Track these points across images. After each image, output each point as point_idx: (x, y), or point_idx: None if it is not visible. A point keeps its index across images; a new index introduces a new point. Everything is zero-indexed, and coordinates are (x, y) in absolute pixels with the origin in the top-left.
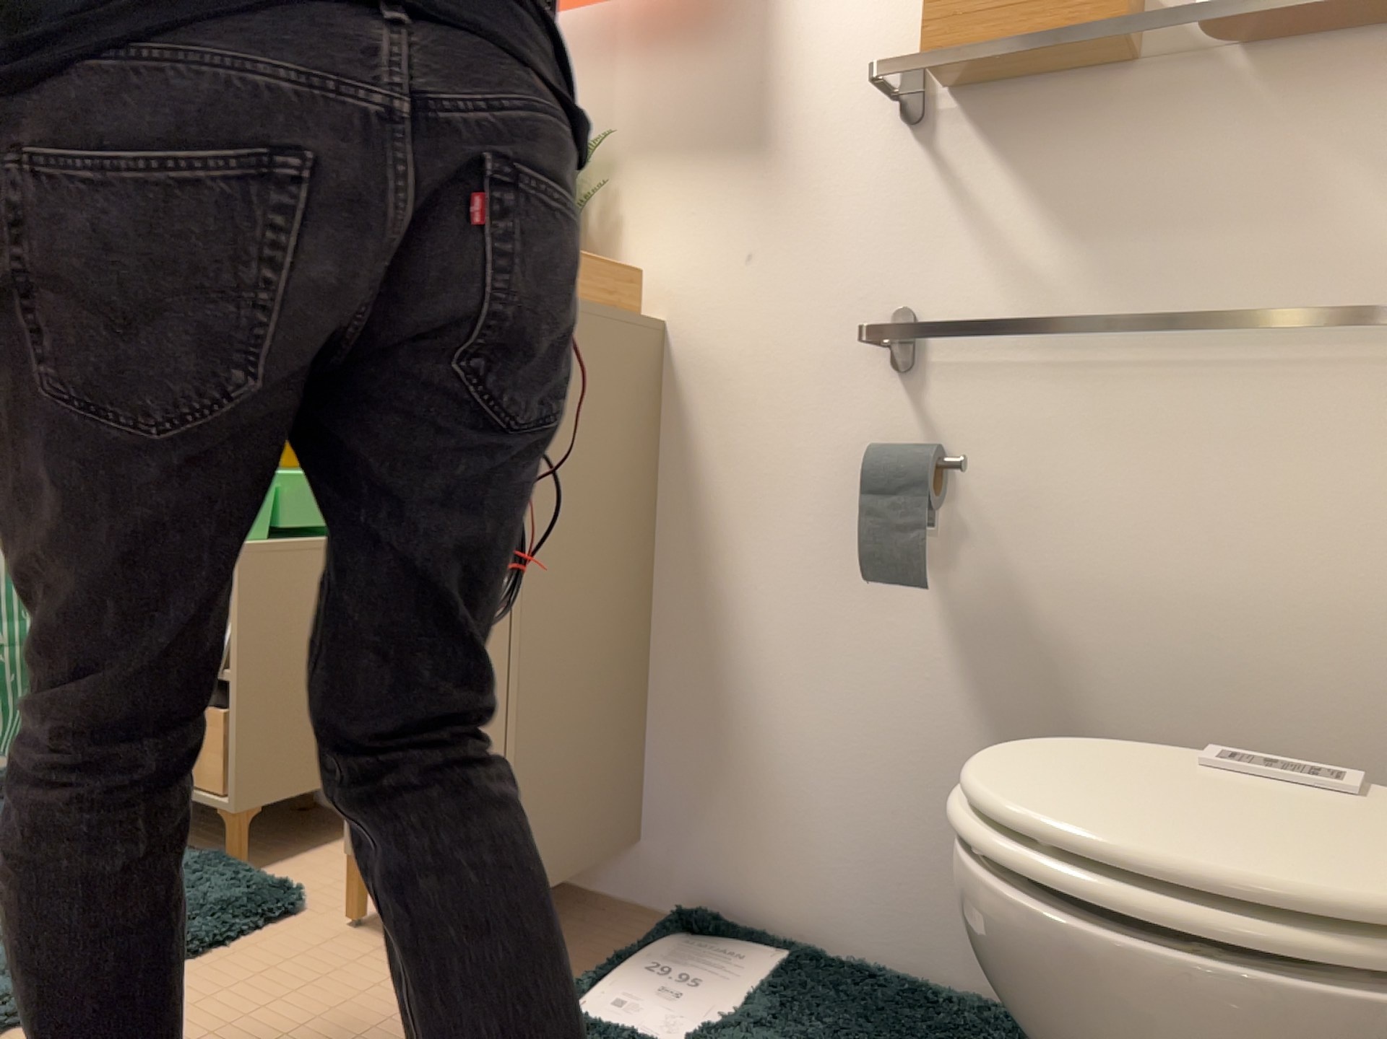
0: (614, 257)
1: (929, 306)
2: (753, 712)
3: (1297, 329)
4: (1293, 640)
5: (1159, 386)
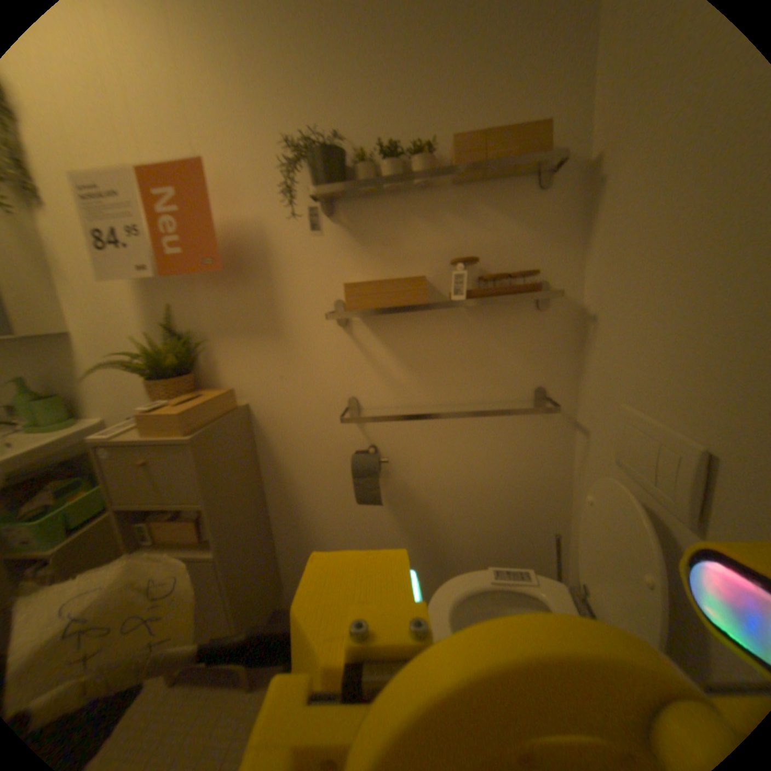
0: (215, 376)
1: (364, 394)
2: (320, 543)
3: (503, 413)
4: (502, 496)
5: (452, 420)
